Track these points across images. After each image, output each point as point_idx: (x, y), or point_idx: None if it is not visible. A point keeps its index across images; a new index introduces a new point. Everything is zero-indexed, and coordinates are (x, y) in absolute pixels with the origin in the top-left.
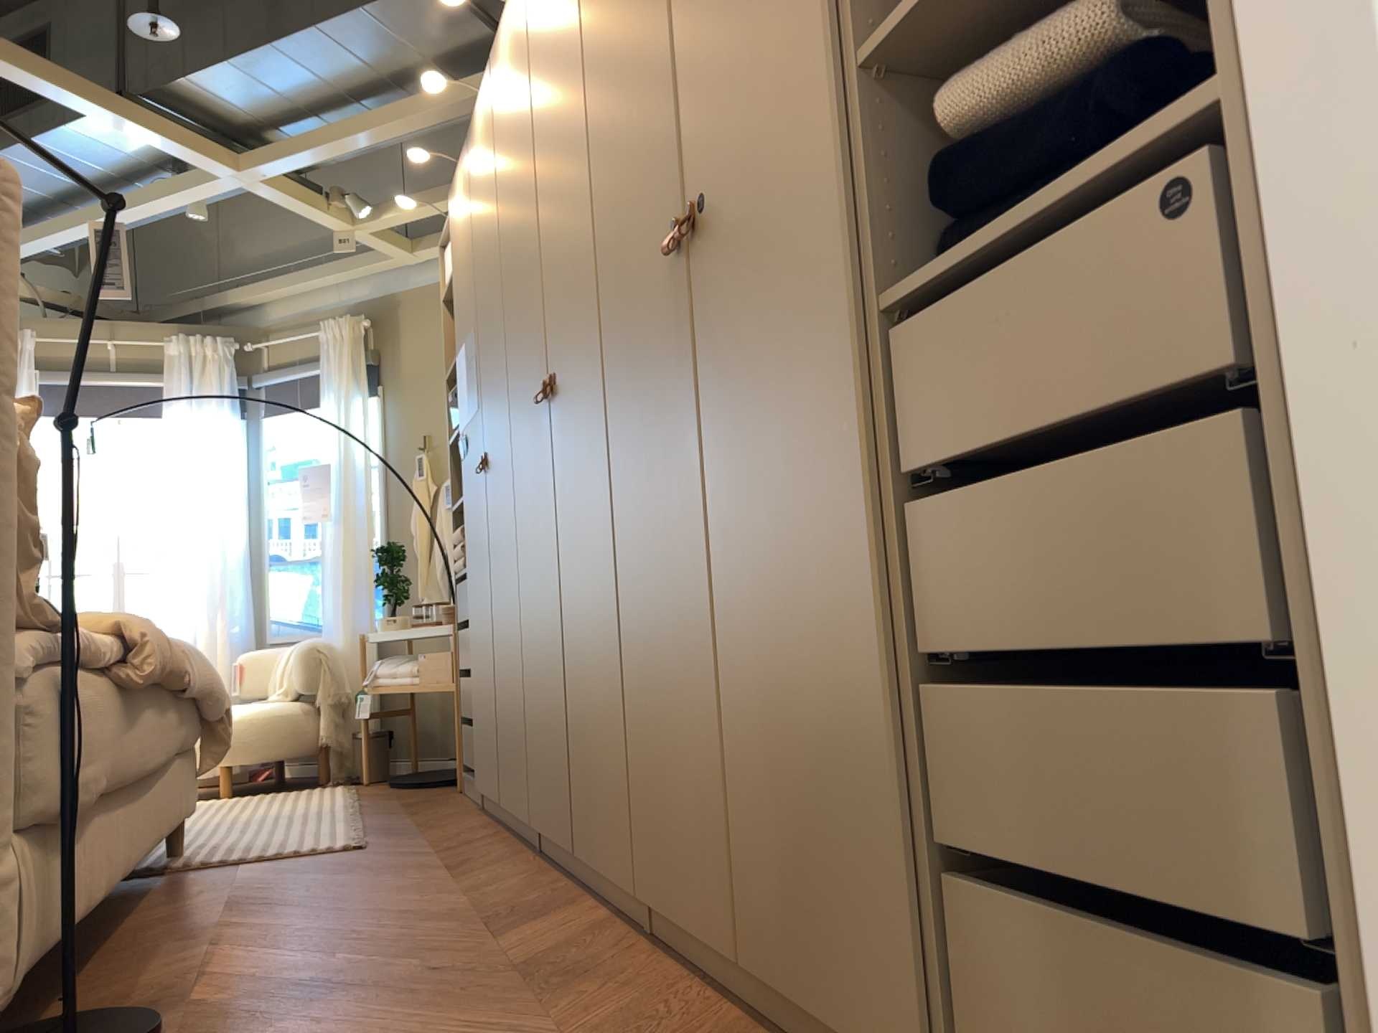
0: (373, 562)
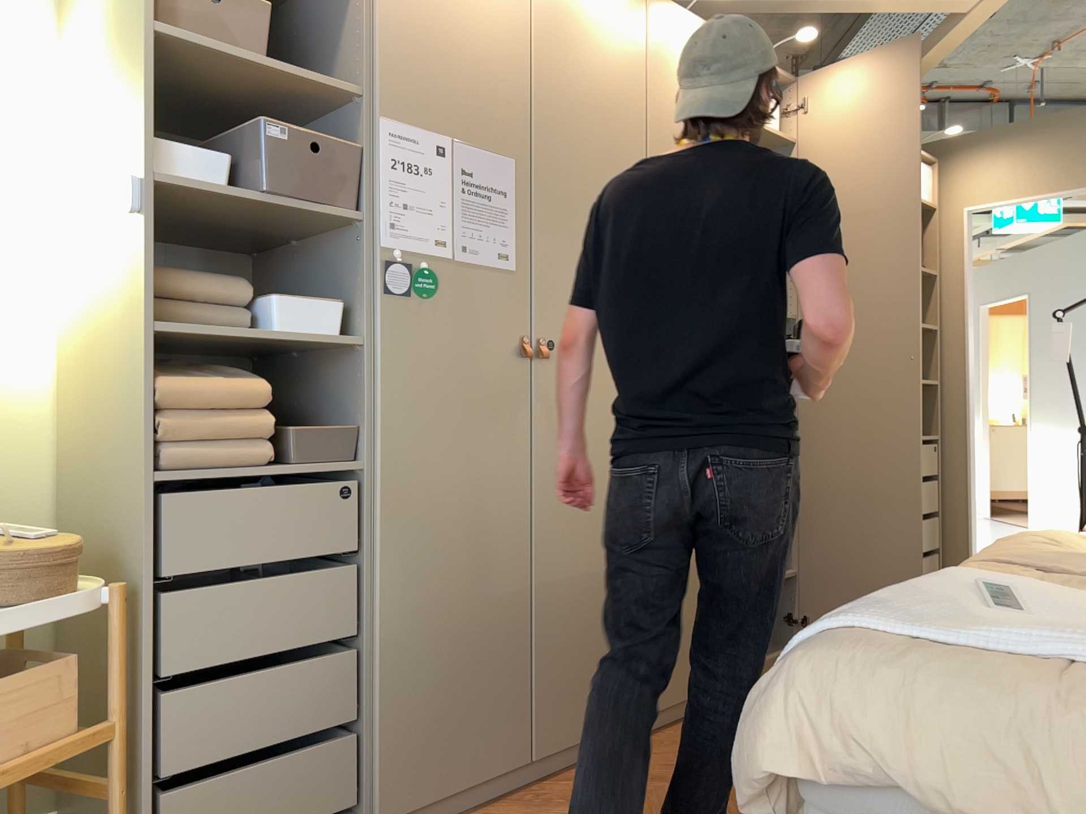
0: None
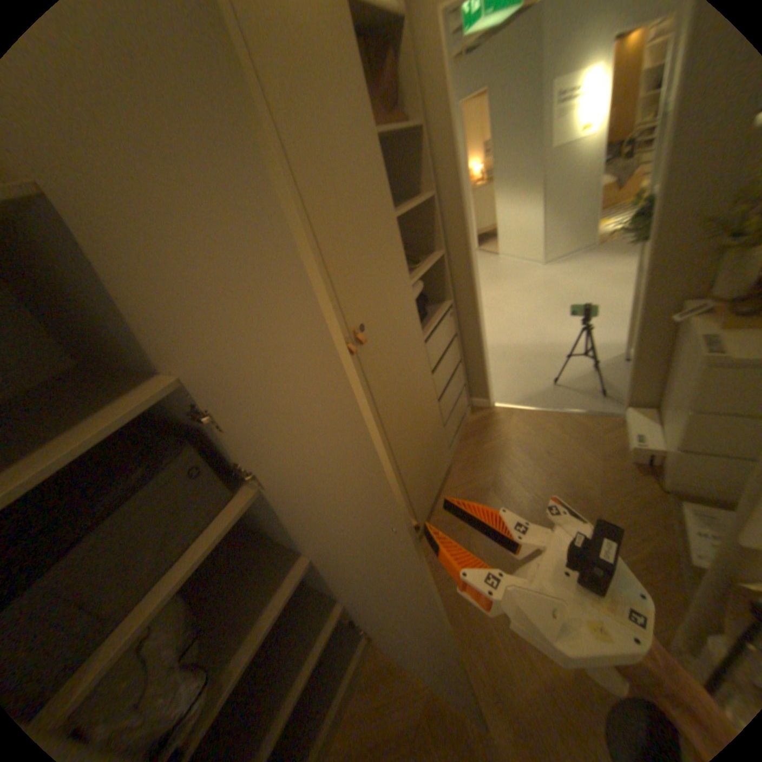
0: None
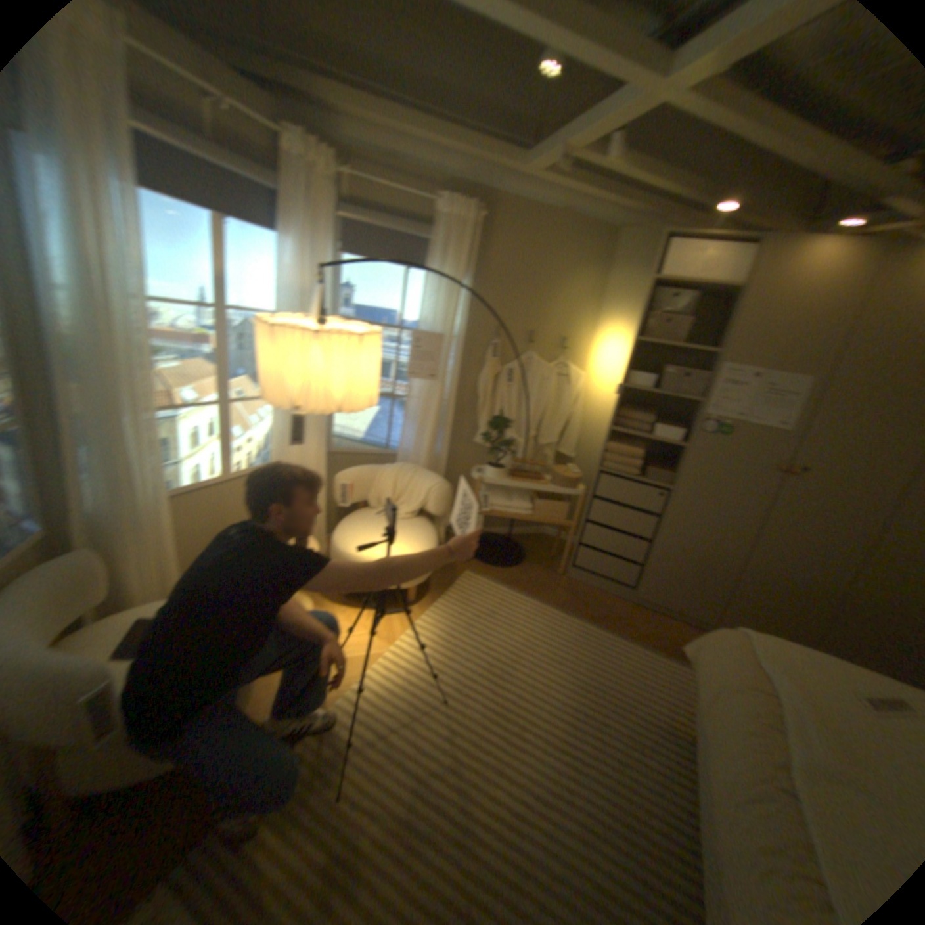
0: (442, 411)
